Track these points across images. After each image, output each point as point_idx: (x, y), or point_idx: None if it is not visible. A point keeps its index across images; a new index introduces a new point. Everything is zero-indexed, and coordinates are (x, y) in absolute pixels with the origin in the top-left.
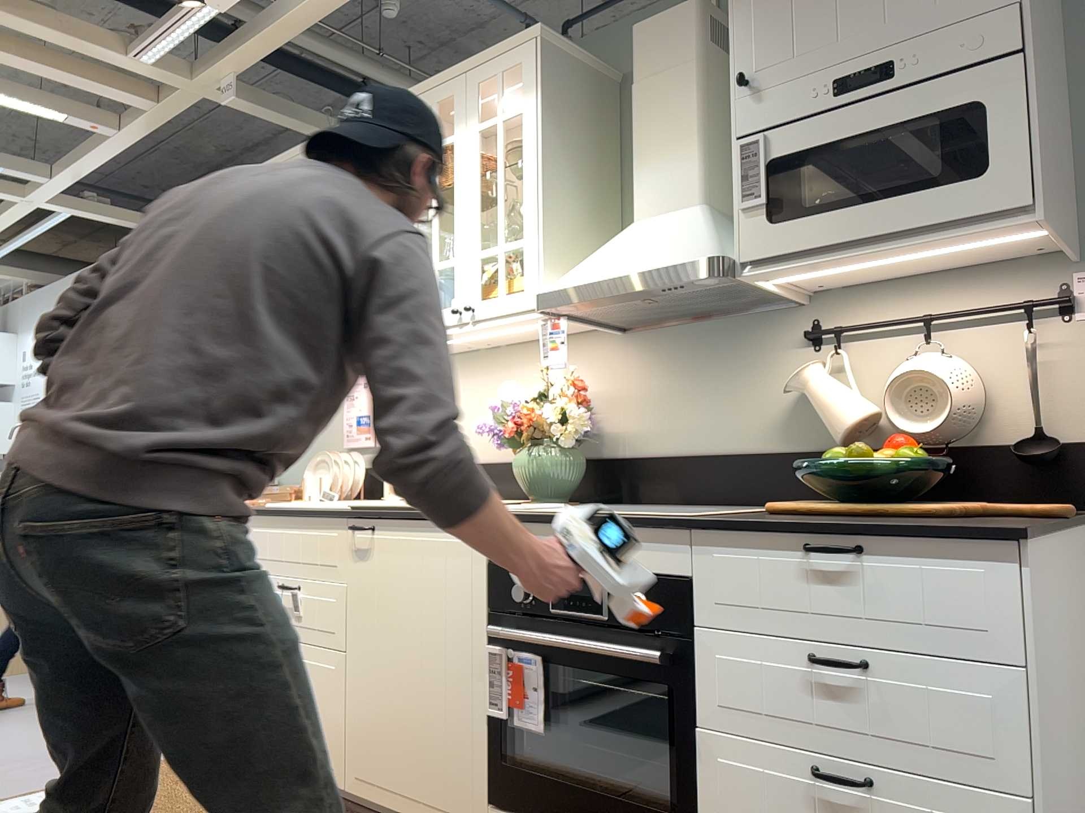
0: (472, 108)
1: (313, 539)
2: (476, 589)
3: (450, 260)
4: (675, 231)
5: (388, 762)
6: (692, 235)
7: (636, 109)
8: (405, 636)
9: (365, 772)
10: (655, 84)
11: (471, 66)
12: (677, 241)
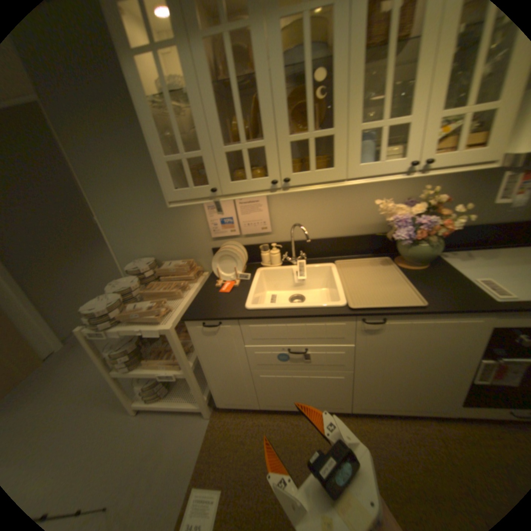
0: None
1: (320, 327)
2: (481, 340)
3: (407, 117)
4: None
5: (390, 403)
6: None
7: None
8: (411, 362)
9: (370, 407)
10: None
11: None
12: None
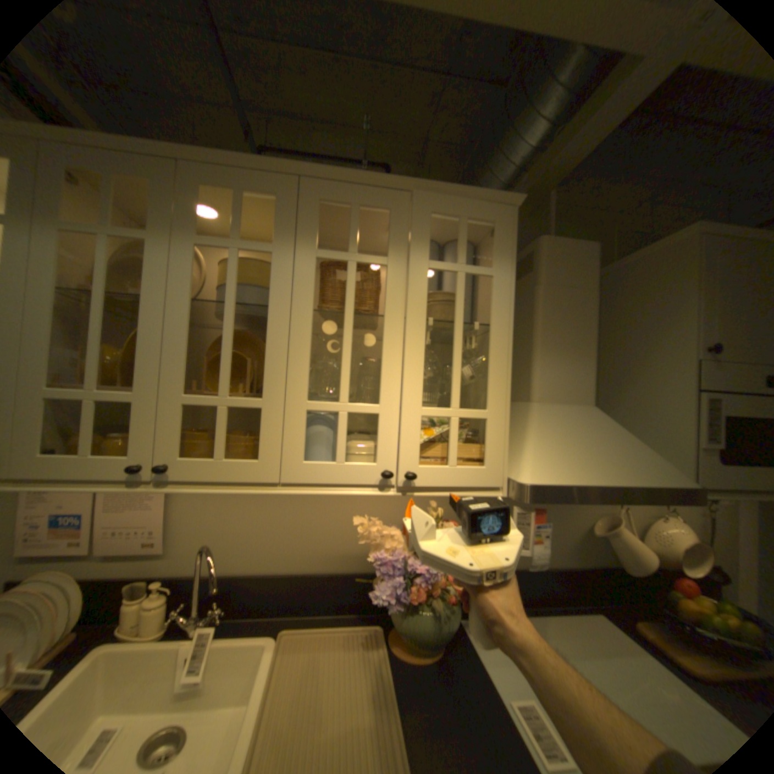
0: (422, 236)
1: None
2: None
3: (374, 406)
4: (611, 435)
5: None
6: (639, 447)
7: (547, 306)
8: None
9: None
10: (566, 294)
11: (425, 186)
12: (633, 451)
